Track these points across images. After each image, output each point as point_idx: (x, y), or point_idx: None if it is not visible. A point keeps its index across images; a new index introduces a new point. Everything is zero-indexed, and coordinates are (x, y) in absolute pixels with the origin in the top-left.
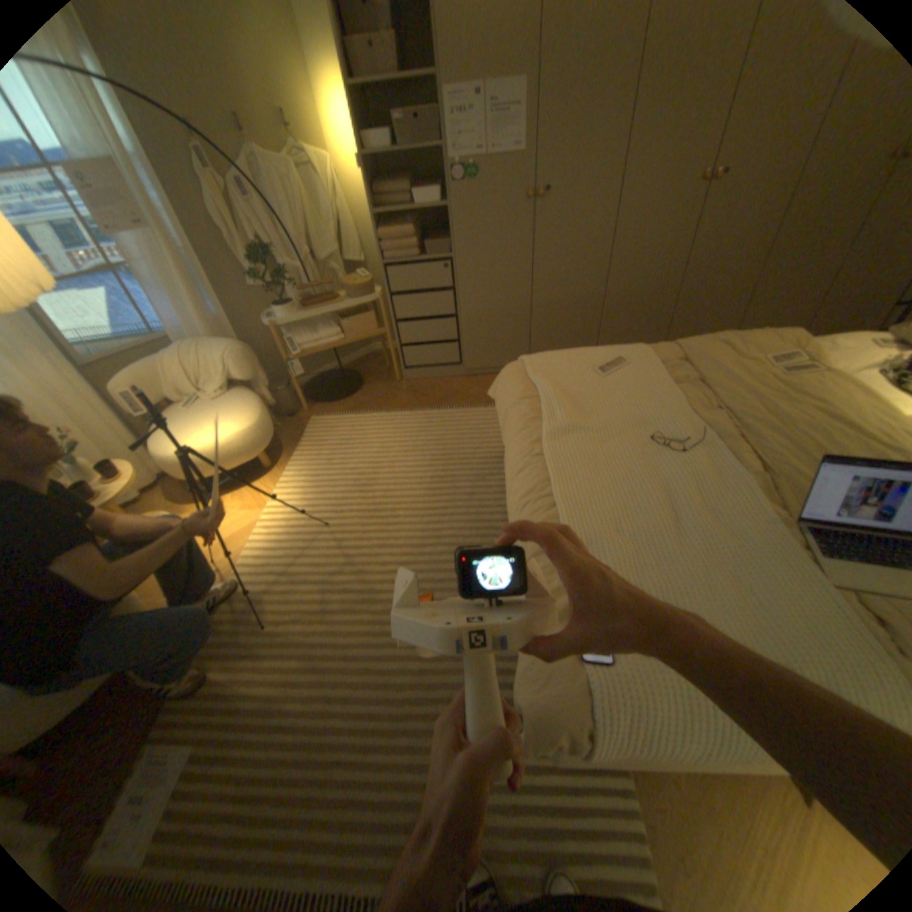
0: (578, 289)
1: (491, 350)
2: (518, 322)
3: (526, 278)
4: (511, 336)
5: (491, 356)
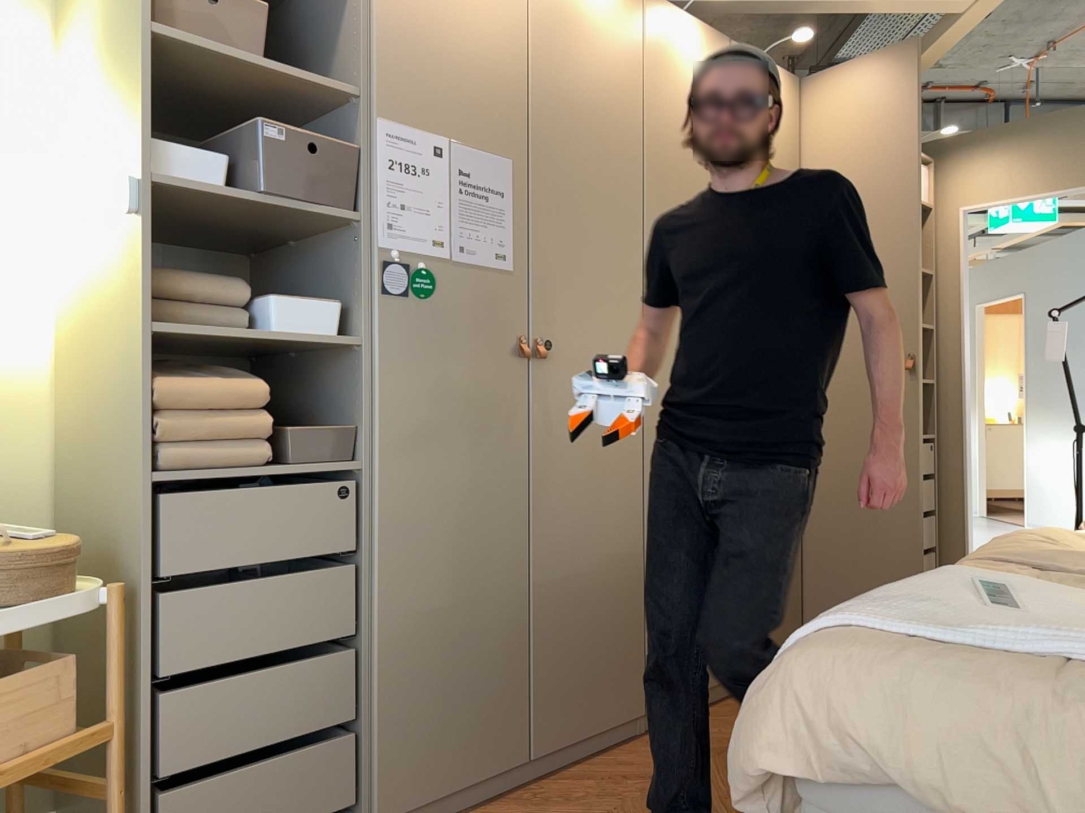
0: (609, 543)
1: (449, 731)
2: (509, 635)
3: (522, 520)
4: (495, 677)
5: (449, 752)
